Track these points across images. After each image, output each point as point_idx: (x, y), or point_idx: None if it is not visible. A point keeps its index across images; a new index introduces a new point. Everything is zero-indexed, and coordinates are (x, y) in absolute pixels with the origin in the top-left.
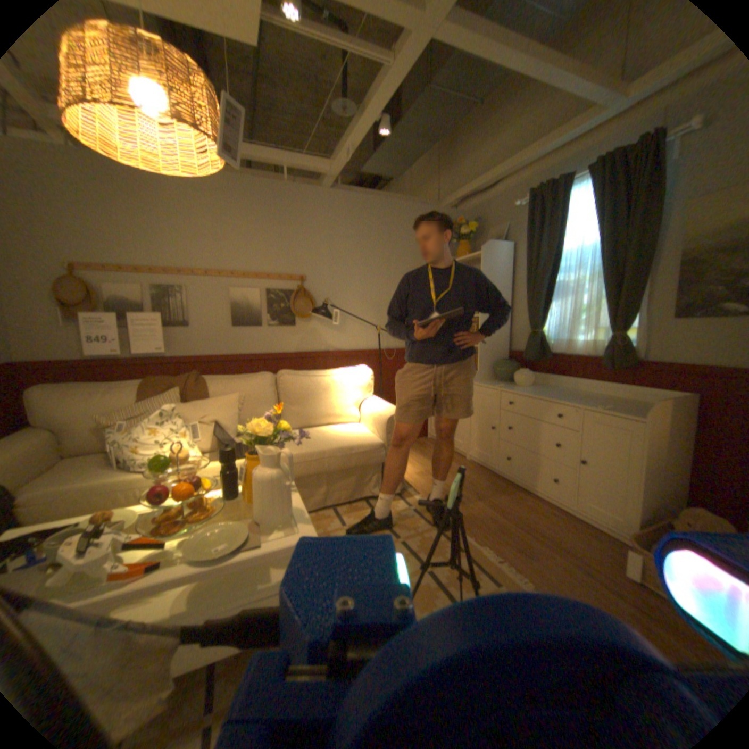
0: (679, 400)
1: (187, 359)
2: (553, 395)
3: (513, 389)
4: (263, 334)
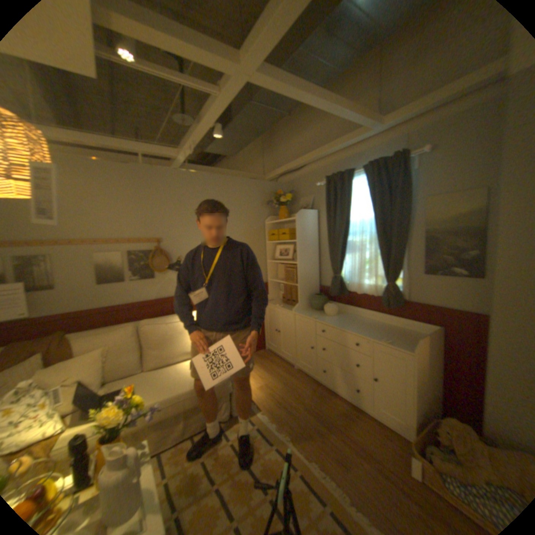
0: (433, 335)
1: (54, 319)
2: (351, 326)
3: (324, 320)
4: (126, 288)
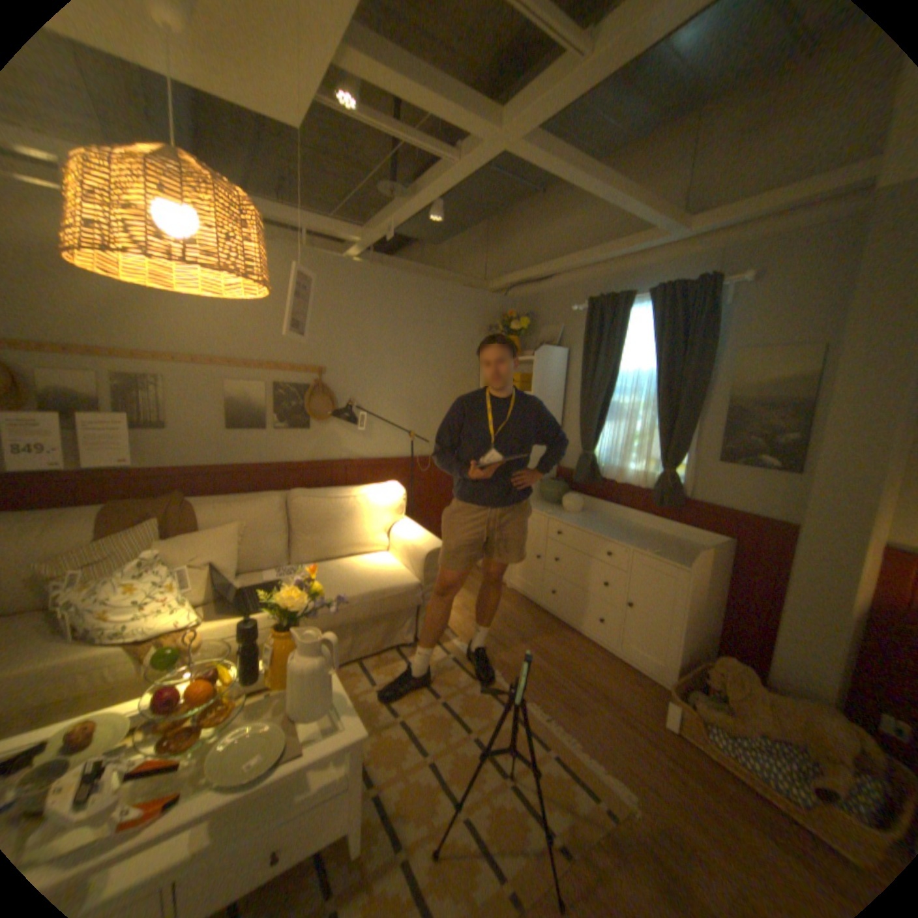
0: (719, 548)
1: (161, 474)
2: (602, 529)
3: (561, 517)
4: (266, 440)
